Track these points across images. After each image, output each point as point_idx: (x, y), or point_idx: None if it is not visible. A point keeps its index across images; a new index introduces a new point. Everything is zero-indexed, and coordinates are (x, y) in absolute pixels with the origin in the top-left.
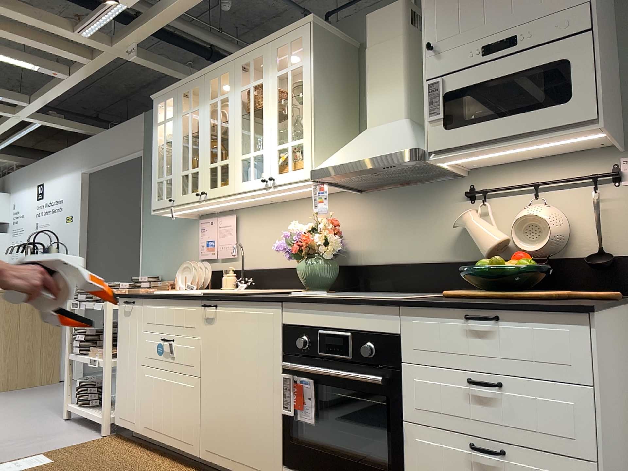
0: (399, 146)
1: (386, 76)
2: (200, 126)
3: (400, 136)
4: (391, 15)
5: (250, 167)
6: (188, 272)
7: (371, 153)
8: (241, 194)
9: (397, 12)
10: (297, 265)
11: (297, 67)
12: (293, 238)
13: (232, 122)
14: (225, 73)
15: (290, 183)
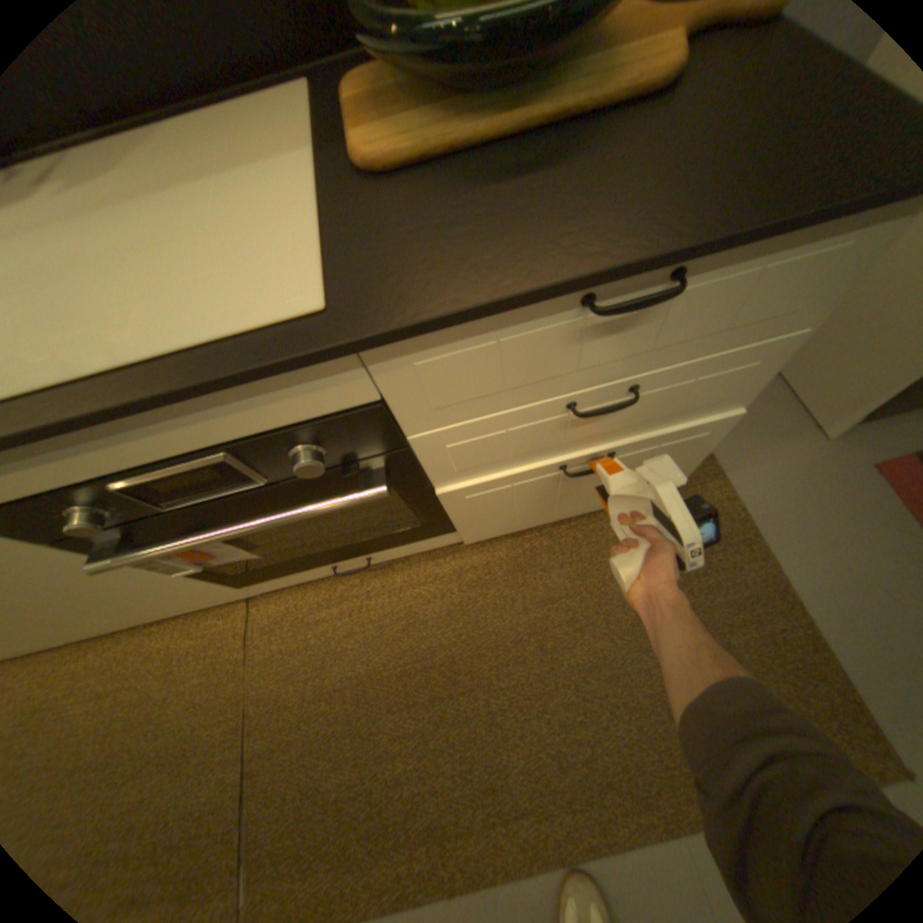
0: None
1: None
2: None
3: None
4: None
5: None
6: None
7: None
8: None
9: None
10: None
11: None
12: None
13: None
14: None
15: None
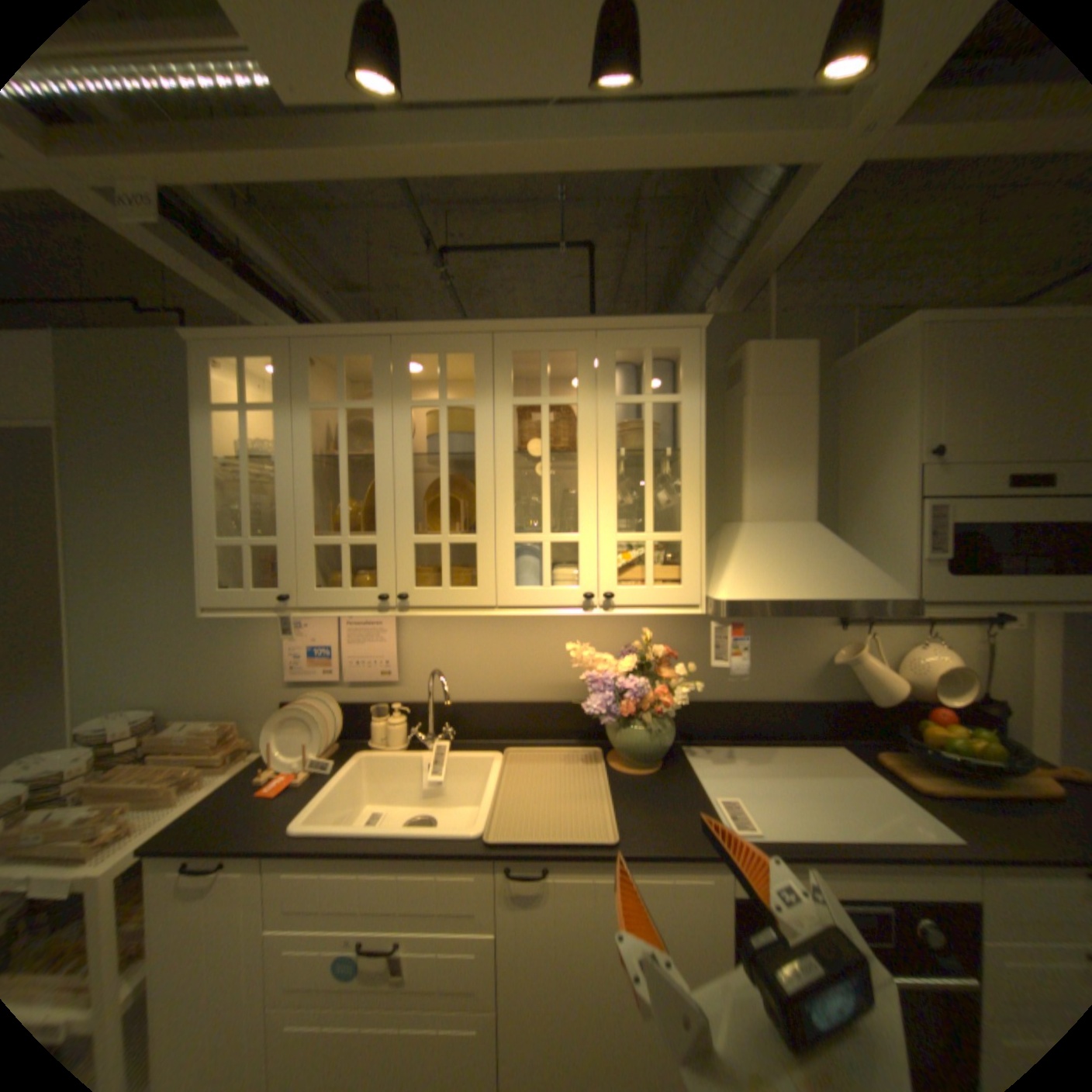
0: (884, 588)
1: (788, 449)
2: (380, 446)
3: (856, 562)
4: (799, 356)
5: (543, 563)
6: (295, 727)
7: (833, 588)
8: (513, 610)
9: (811, 356)
10: (609, 727)
11: (669, 400)
12: (603, 682)
13: (488, 462)
14: (461, 352)
15: (644, 605)
